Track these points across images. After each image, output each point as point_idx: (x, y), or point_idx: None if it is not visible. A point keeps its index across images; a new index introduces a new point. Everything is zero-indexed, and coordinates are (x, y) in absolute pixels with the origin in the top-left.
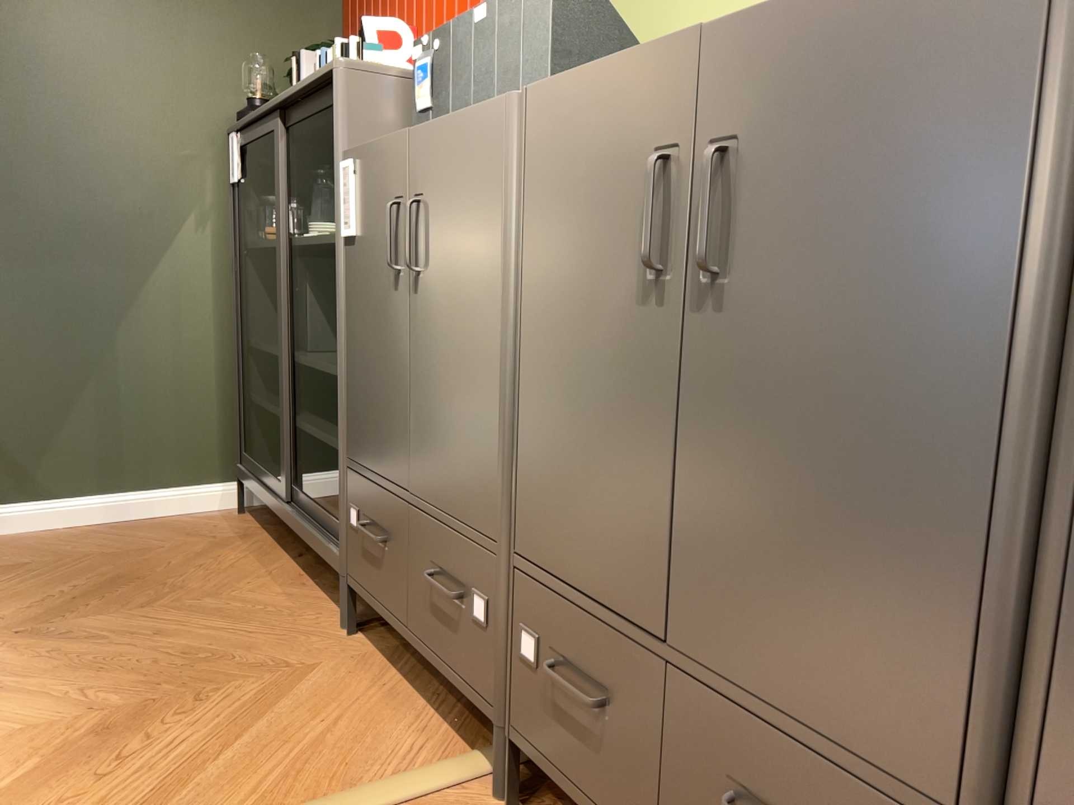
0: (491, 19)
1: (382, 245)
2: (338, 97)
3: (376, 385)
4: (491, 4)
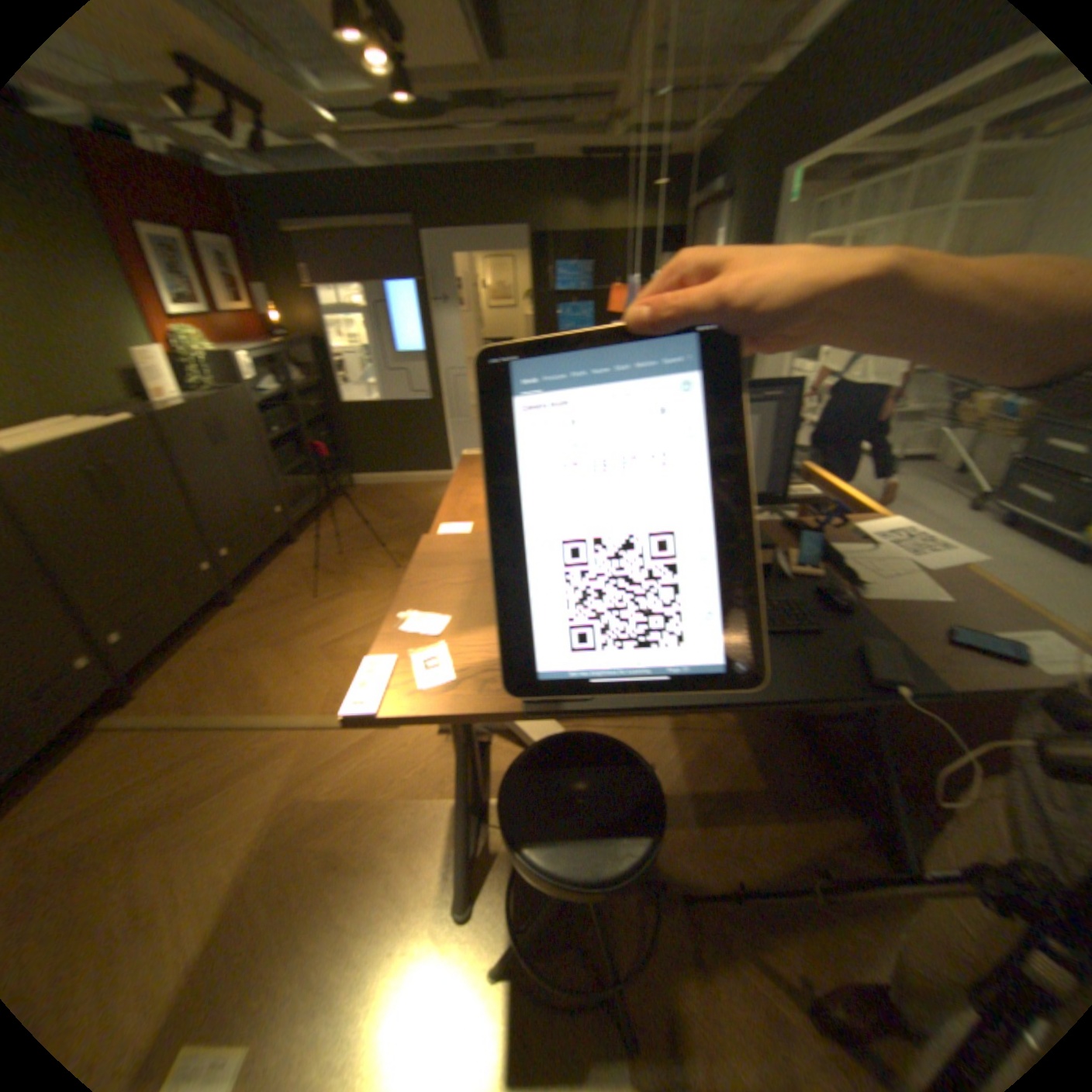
0: None
1: None
2: None
3: None
4: None
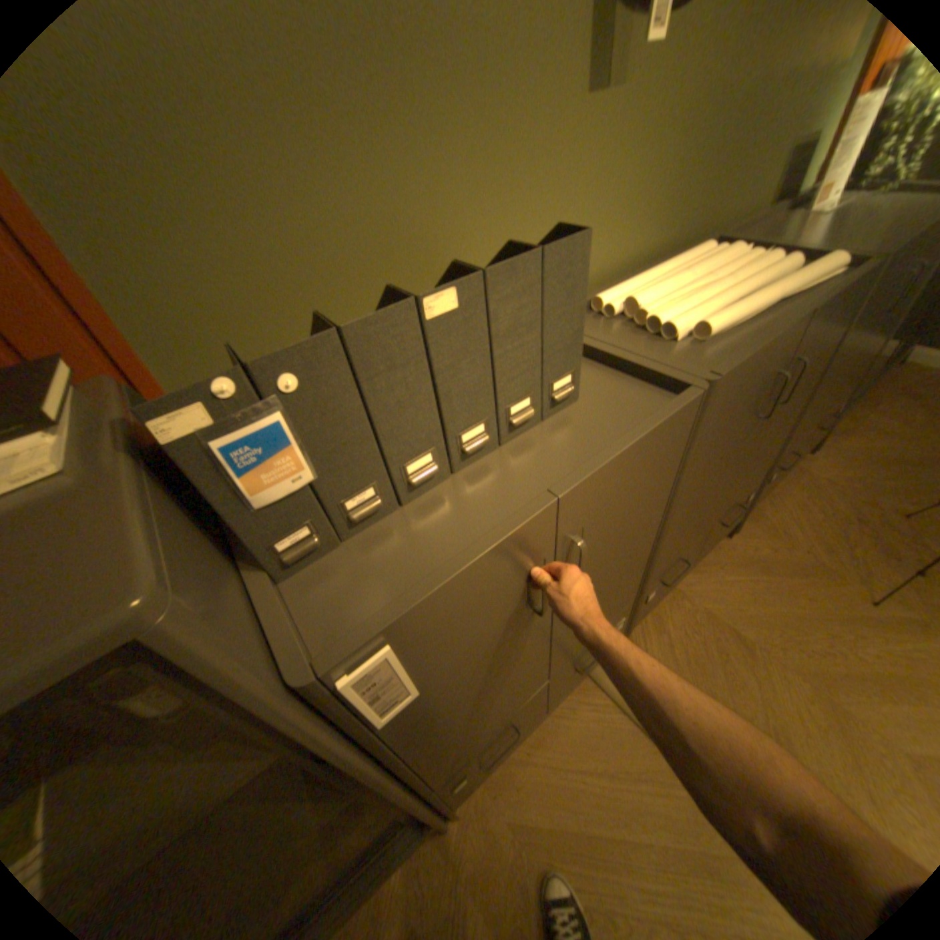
0: (473, 302)
1: (498, 627)
2: (200, 651)
3: (496, 699)
4: (471, 279)
